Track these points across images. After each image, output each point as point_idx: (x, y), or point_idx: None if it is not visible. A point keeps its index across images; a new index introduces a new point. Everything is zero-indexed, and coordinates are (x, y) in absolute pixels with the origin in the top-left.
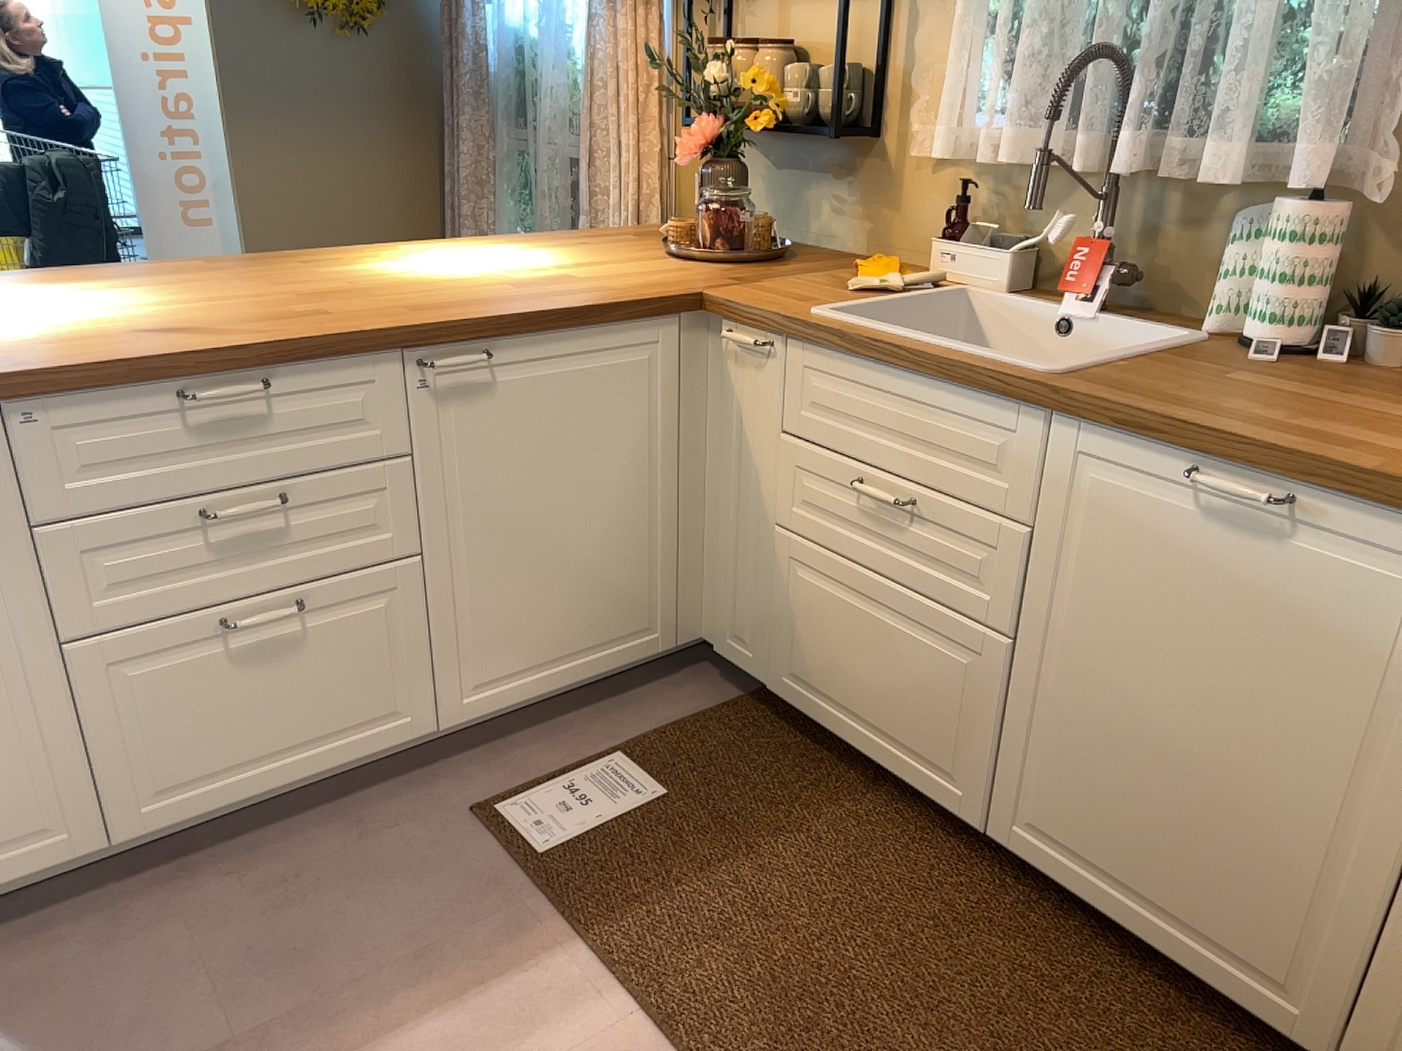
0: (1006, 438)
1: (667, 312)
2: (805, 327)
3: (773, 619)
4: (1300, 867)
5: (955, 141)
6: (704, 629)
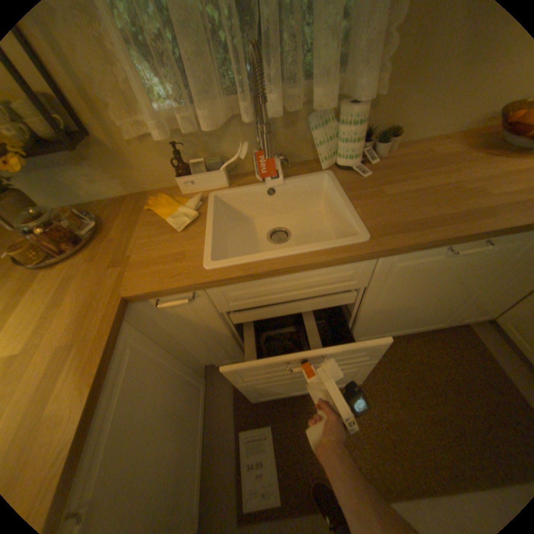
0: (355, 270)
1: (120, 326)
2: (219, 280)
3: (244, 351)
4: (455, 307)
5: (161, 122)
6: (205, 364)
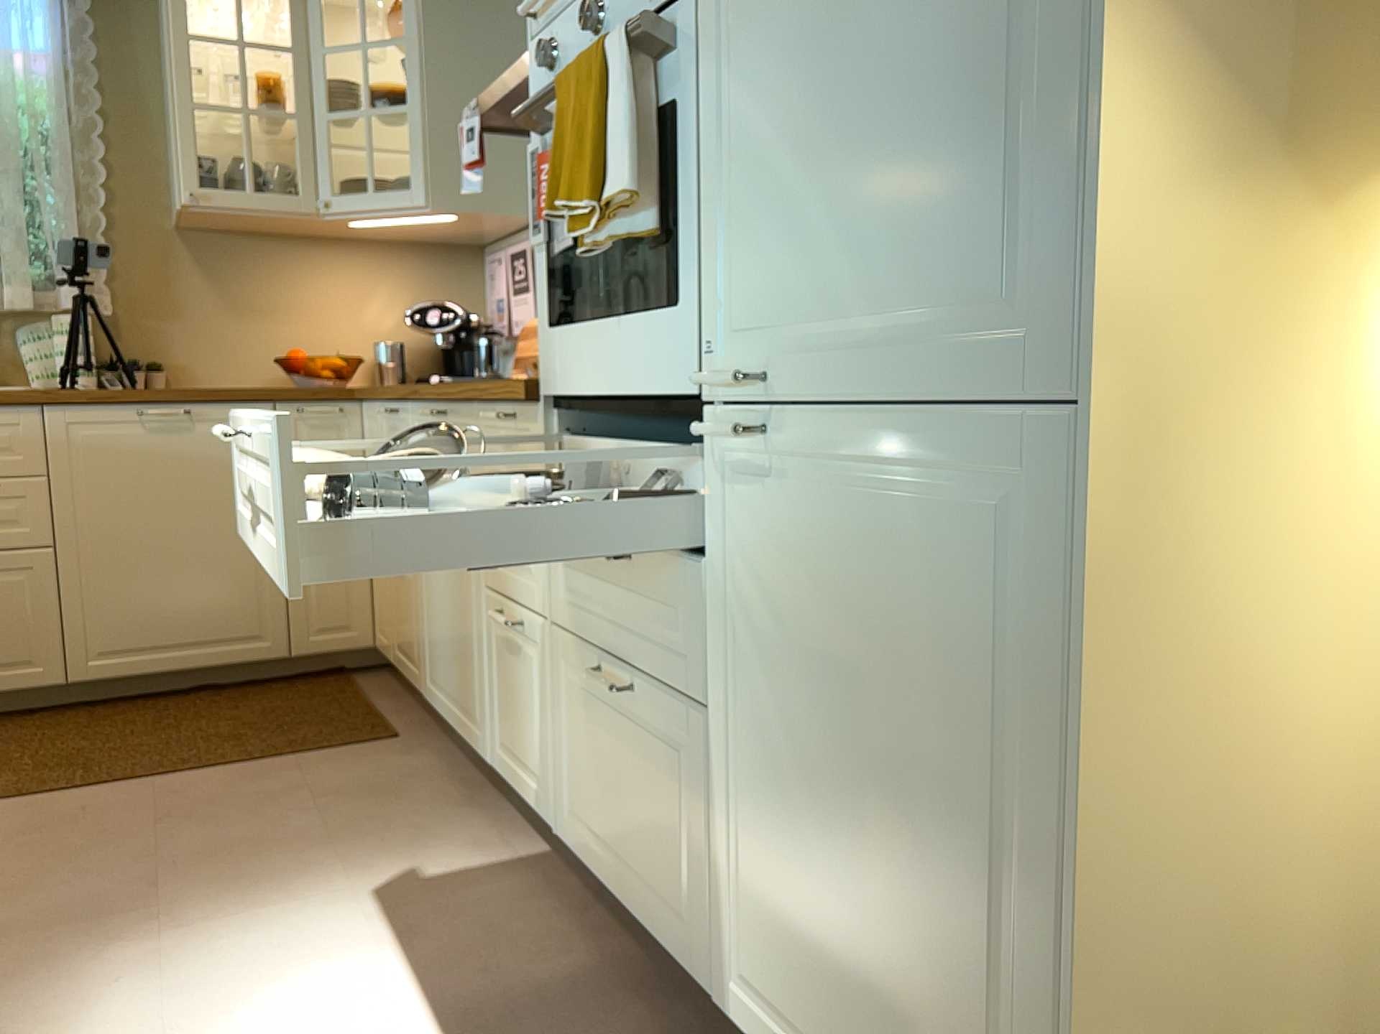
0: (10, 431)
1: None
2: None
3: None
4: (245, 573)
5: None
6: None
